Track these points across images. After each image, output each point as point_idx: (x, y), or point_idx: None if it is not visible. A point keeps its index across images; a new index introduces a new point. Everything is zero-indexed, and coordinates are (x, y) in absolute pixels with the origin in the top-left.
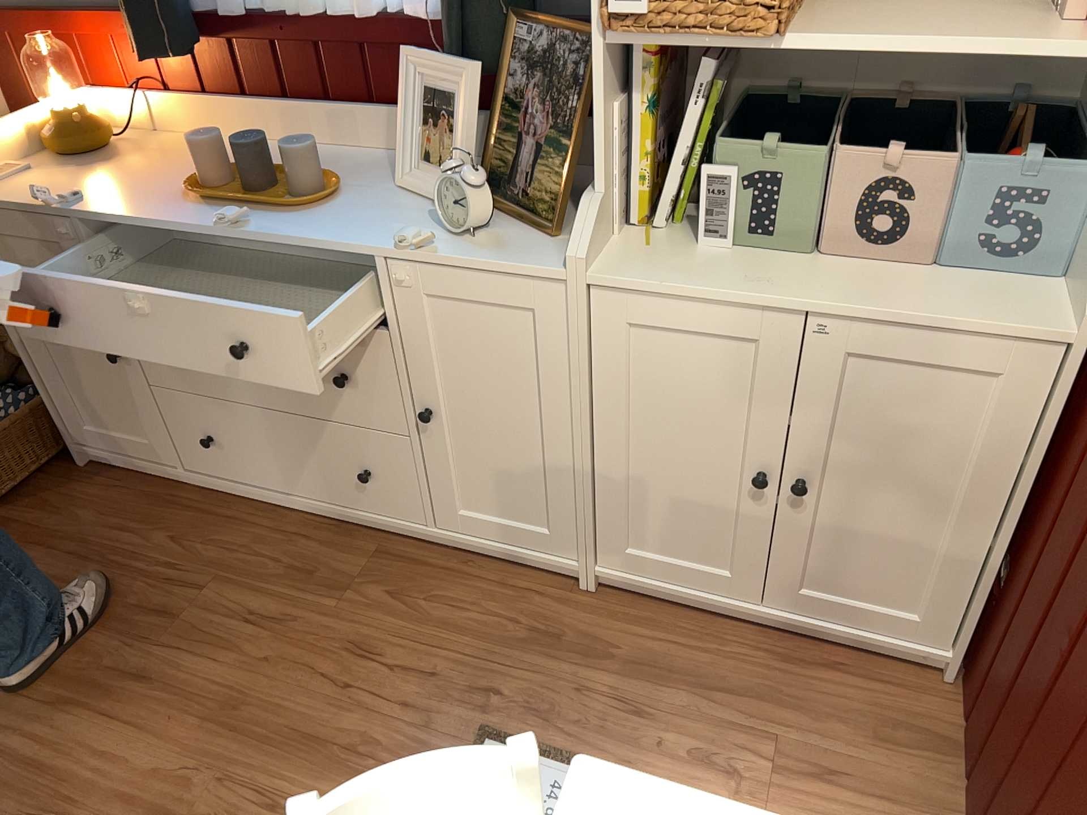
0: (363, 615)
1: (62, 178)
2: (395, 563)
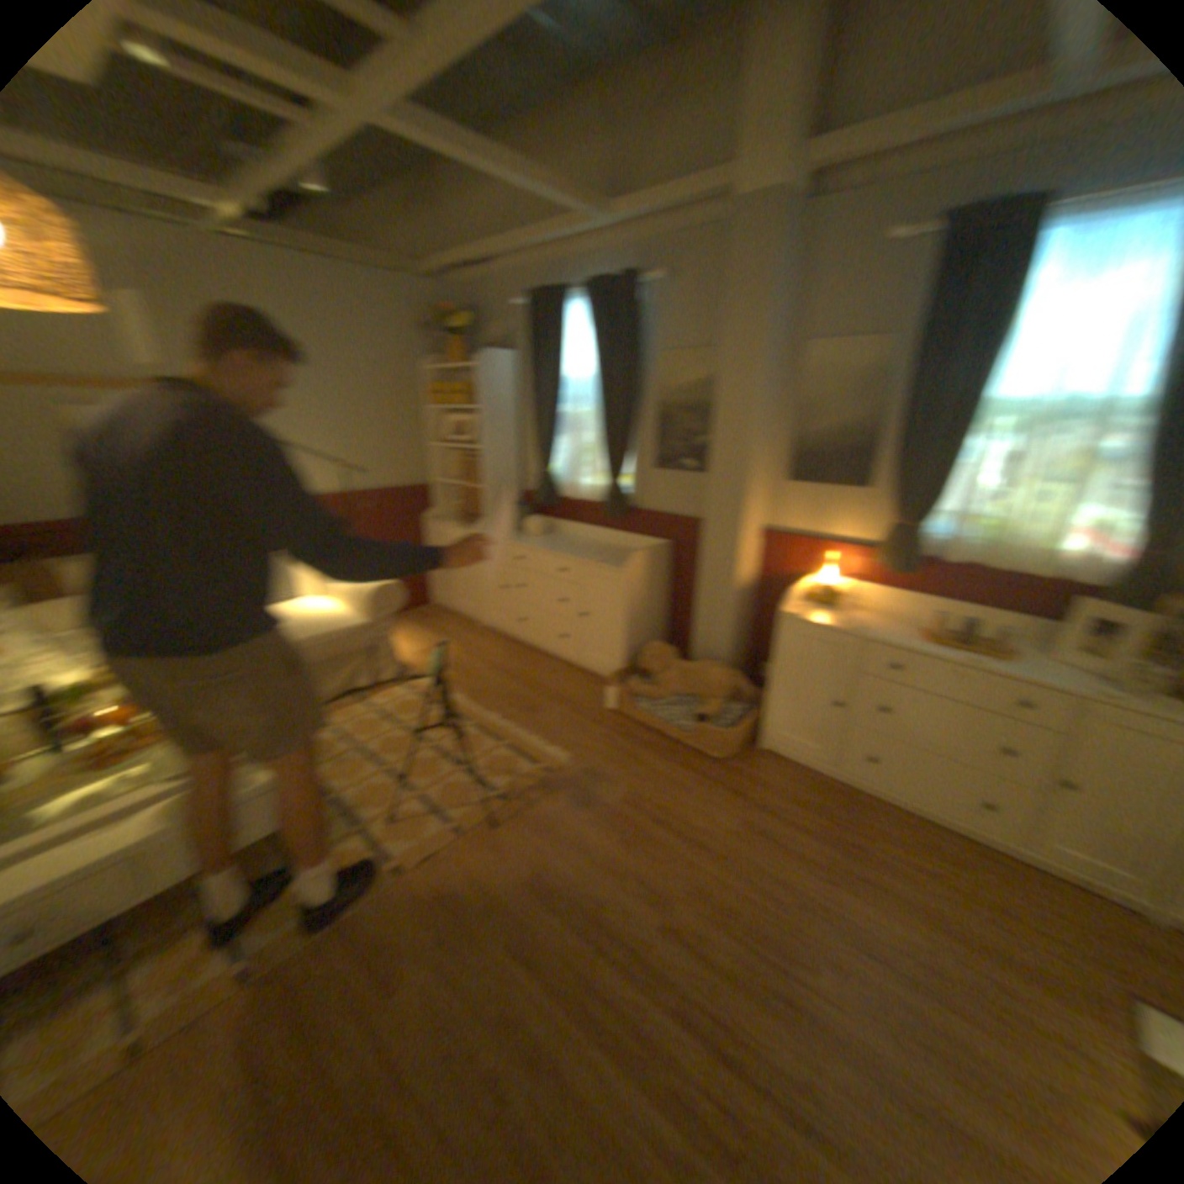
0: (990, 892)
1: (823, 612)
2: (991, 865)
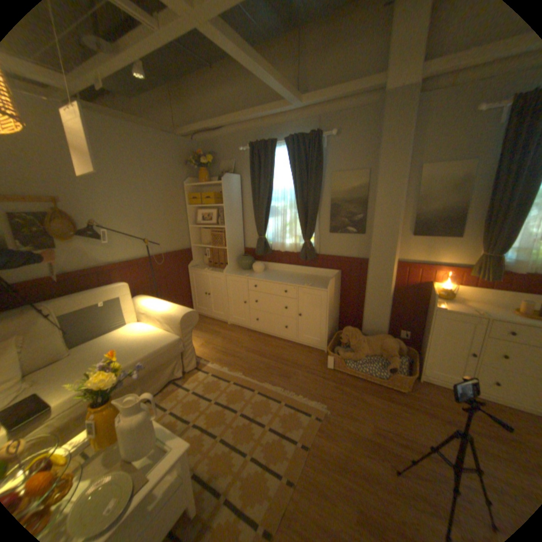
0: None
1: (455, 304)
2: None
